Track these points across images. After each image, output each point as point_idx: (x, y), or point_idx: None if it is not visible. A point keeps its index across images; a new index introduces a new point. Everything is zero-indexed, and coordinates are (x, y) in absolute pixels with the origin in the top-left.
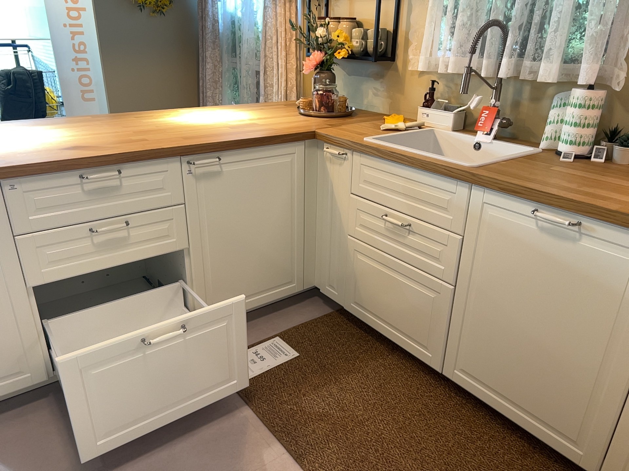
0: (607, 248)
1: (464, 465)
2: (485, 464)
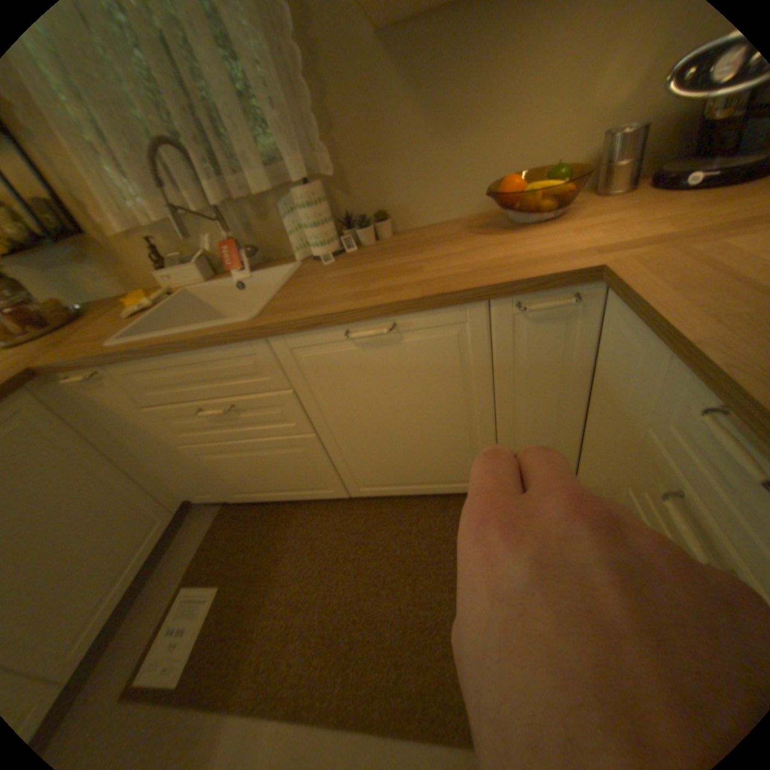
0: (429, 334)
1: (420, 559)
2: (430, 543)
